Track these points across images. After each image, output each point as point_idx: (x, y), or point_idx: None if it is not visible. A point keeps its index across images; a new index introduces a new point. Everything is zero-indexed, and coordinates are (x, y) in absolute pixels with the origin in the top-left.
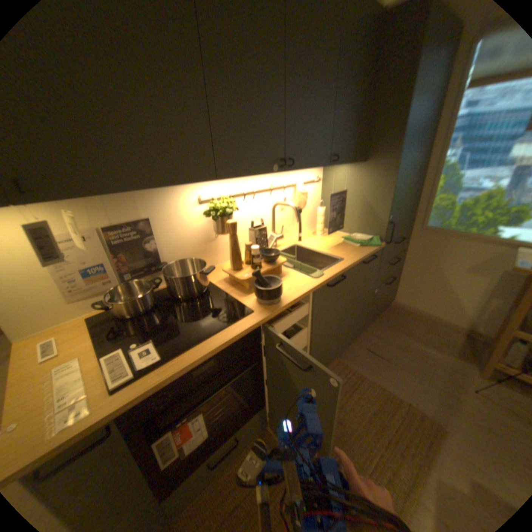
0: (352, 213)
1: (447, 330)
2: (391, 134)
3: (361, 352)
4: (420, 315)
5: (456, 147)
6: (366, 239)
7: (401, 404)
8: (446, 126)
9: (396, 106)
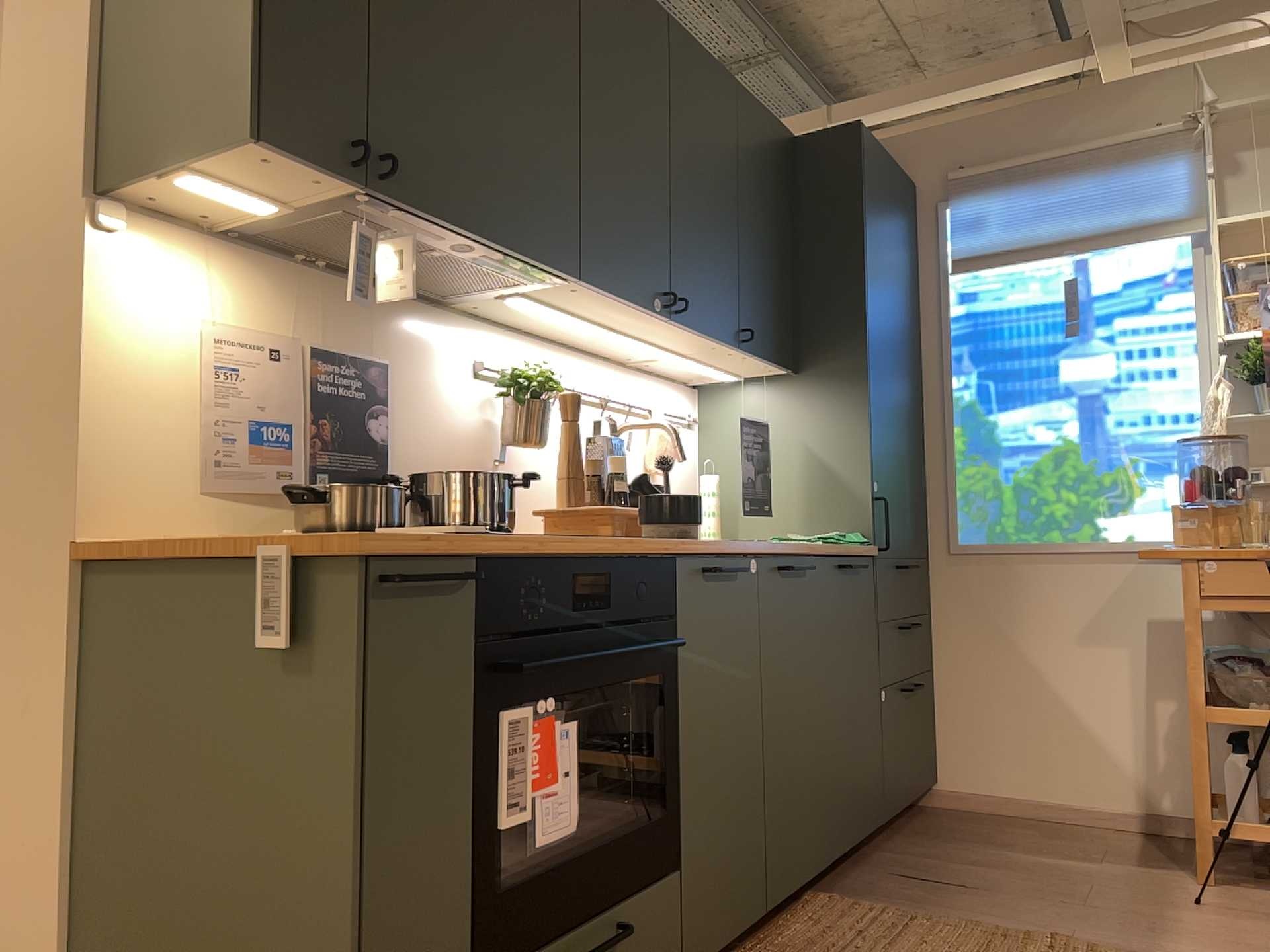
0: (788, 491)
1: (1095, 829)
2: (843, 317)
3: (887, 880)
4: (1016, 812)
5: (966, 371)
6: (834, 534)
7: (1030, 935)
8: (936, 335)
9: (841, 271)
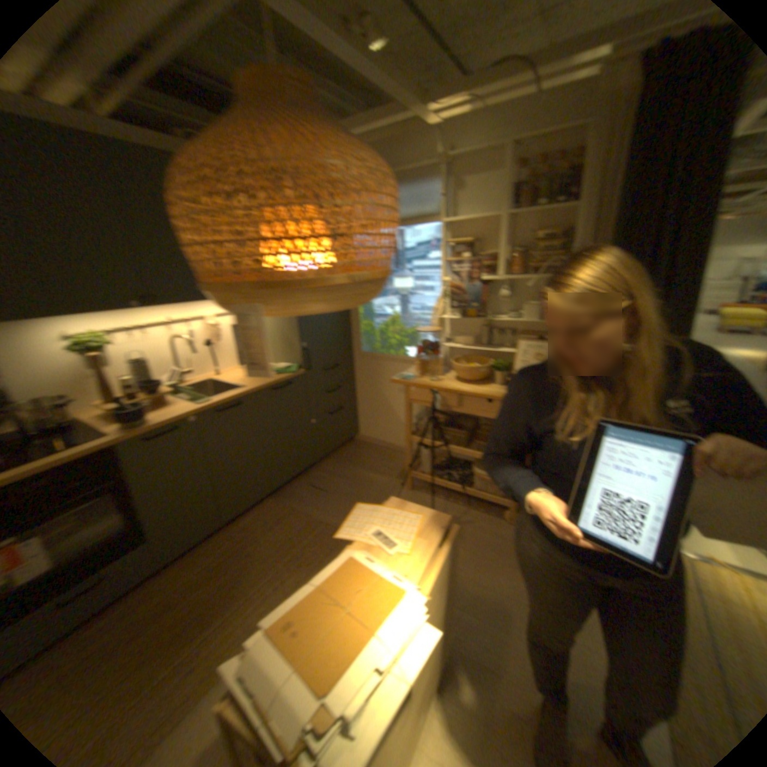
0: (272, 344)
1: (399, 455)
2: None
3: (300, 490)
4: (379, 446)
5: None
6: (281, 368)
7: (317, 527)
8: None
9: None
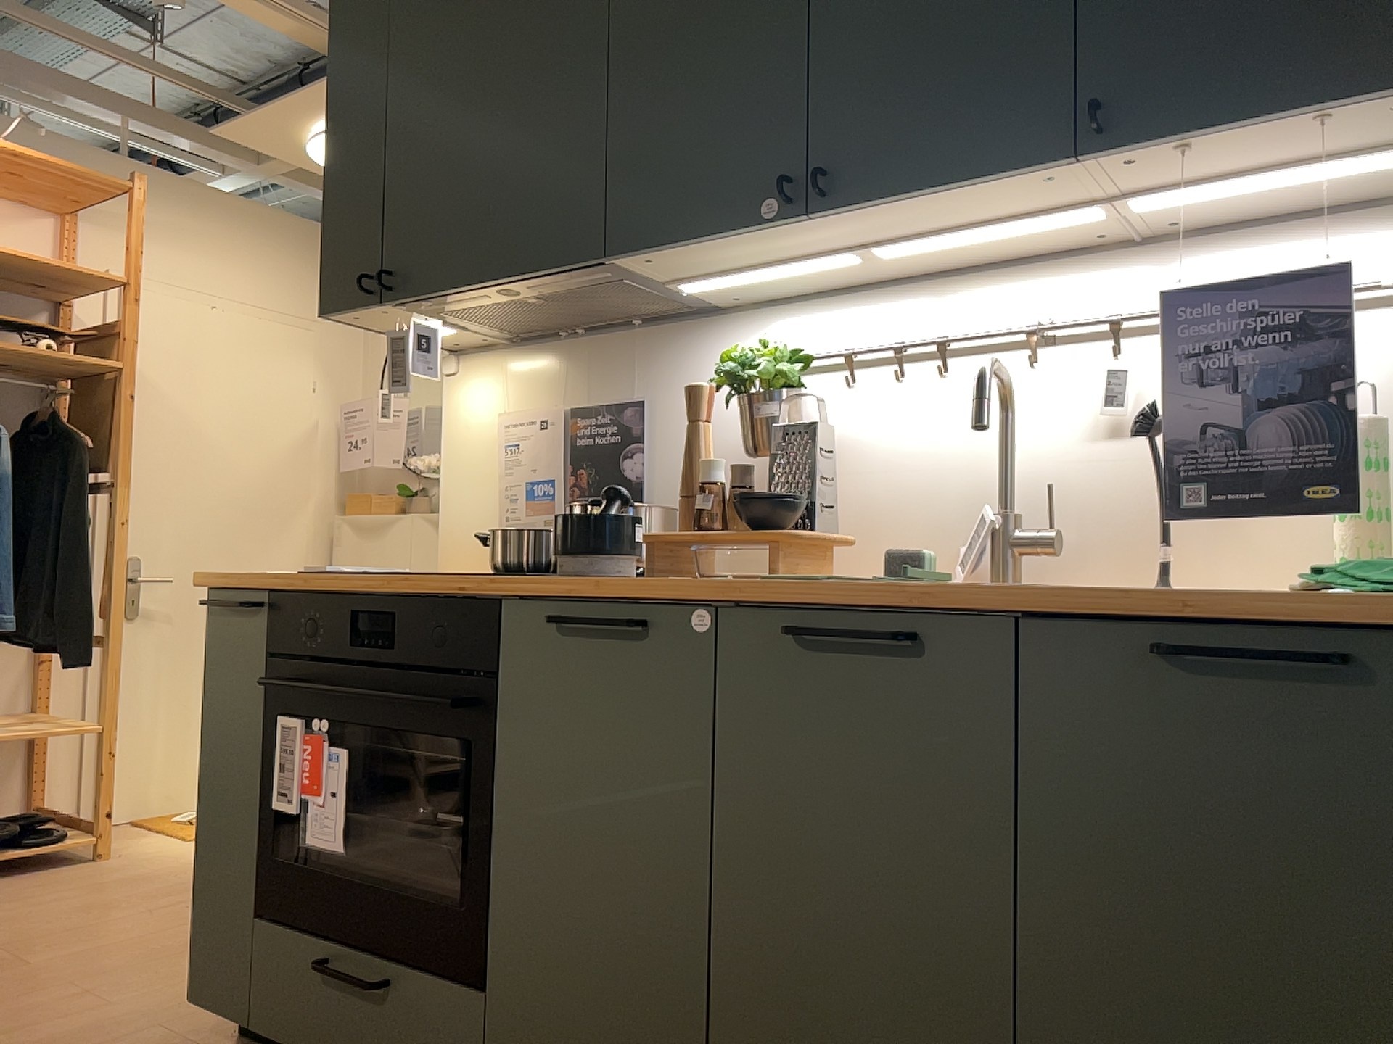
0: None
1: None
2: None
3: None
4: None
5: None
6: None
7: None
8: None
9: None
